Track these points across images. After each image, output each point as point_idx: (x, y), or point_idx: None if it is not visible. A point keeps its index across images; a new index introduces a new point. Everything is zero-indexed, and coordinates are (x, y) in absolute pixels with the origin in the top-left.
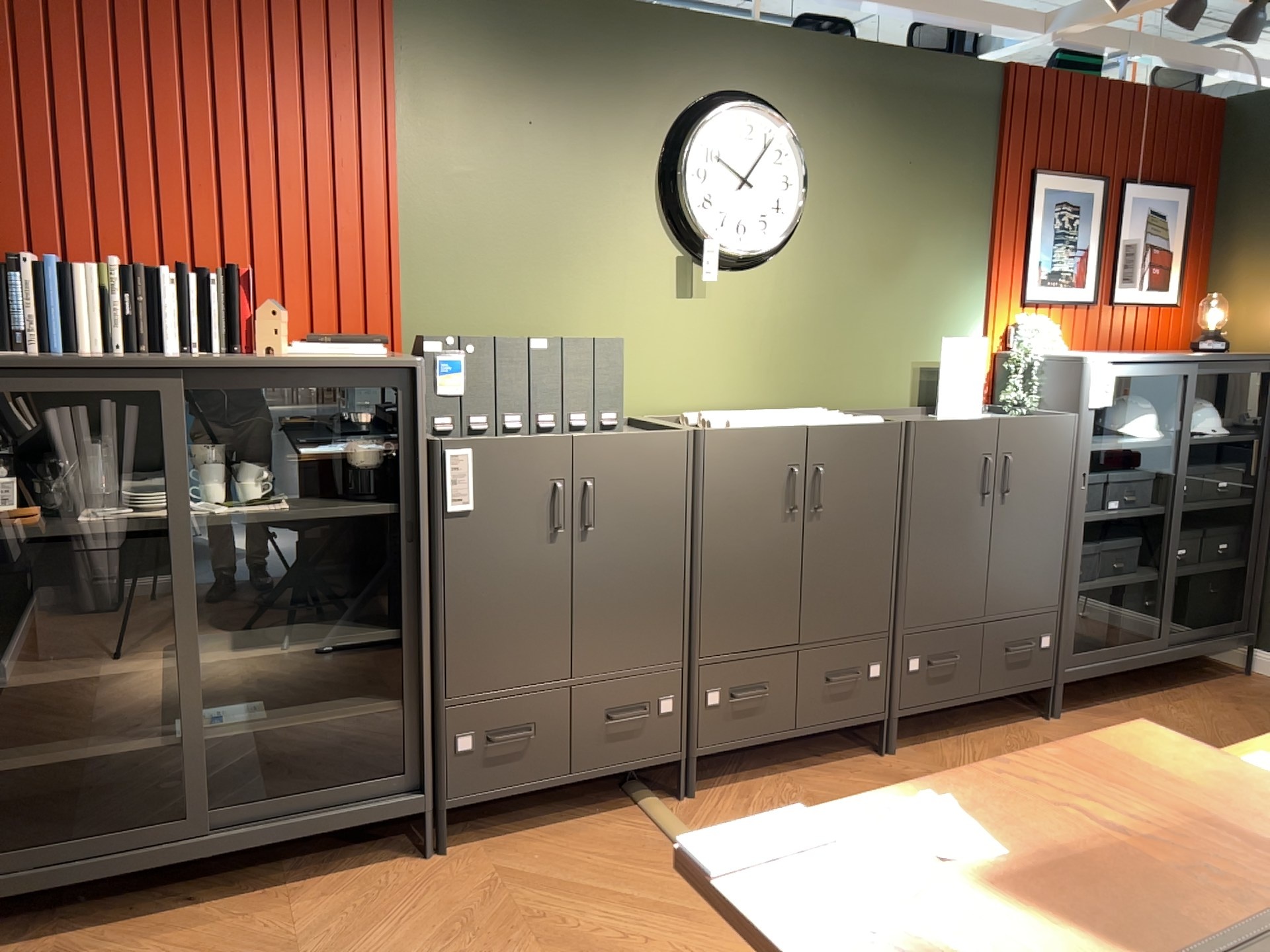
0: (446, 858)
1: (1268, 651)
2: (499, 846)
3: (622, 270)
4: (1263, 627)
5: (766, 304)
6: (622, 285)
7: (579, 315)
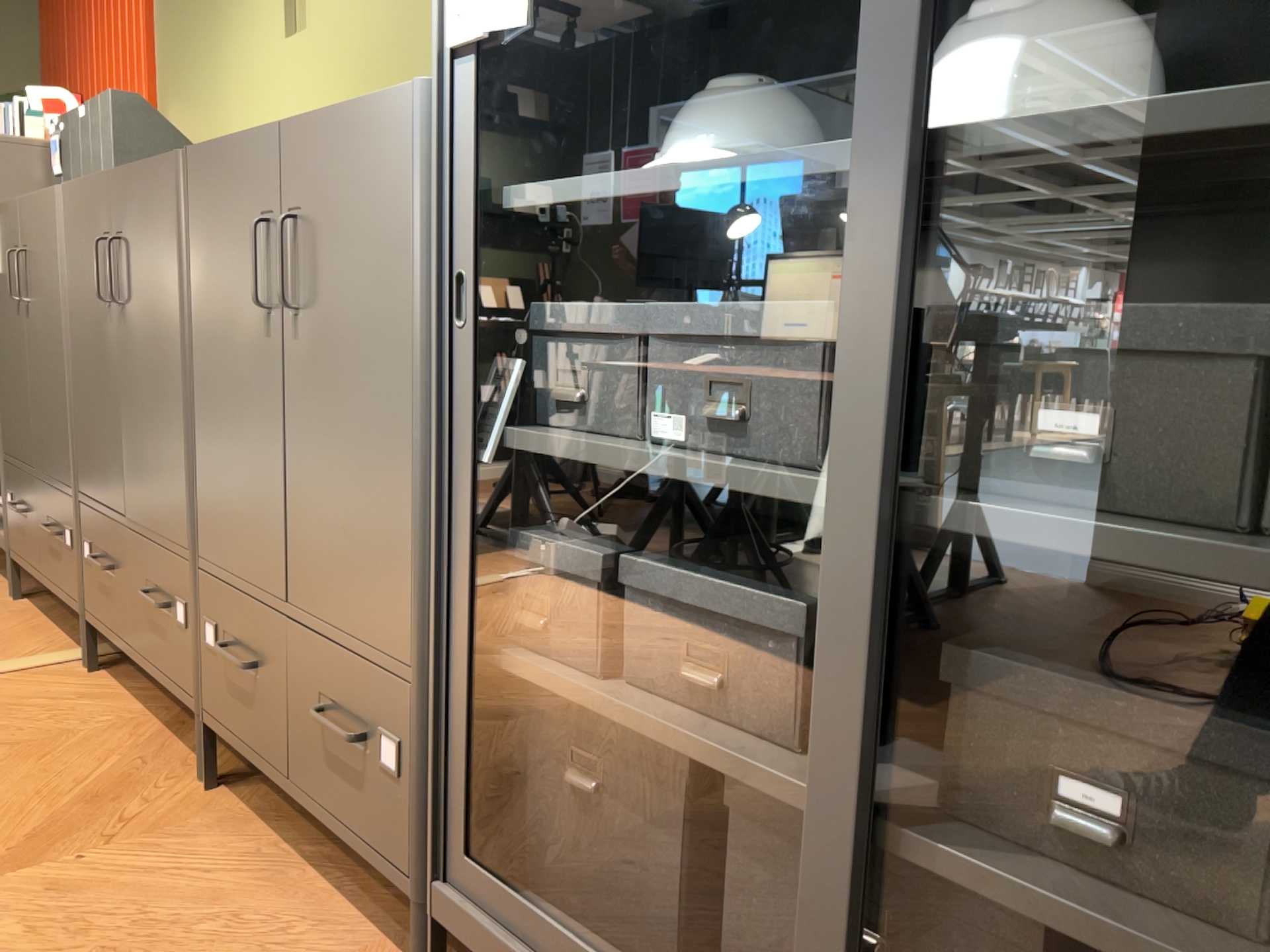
0: (7, 601)
1: None
2: (22, 614)
3: (250, 23)
4: None
5: (354, 19)
6: (251, 43)
7: (229, 91)
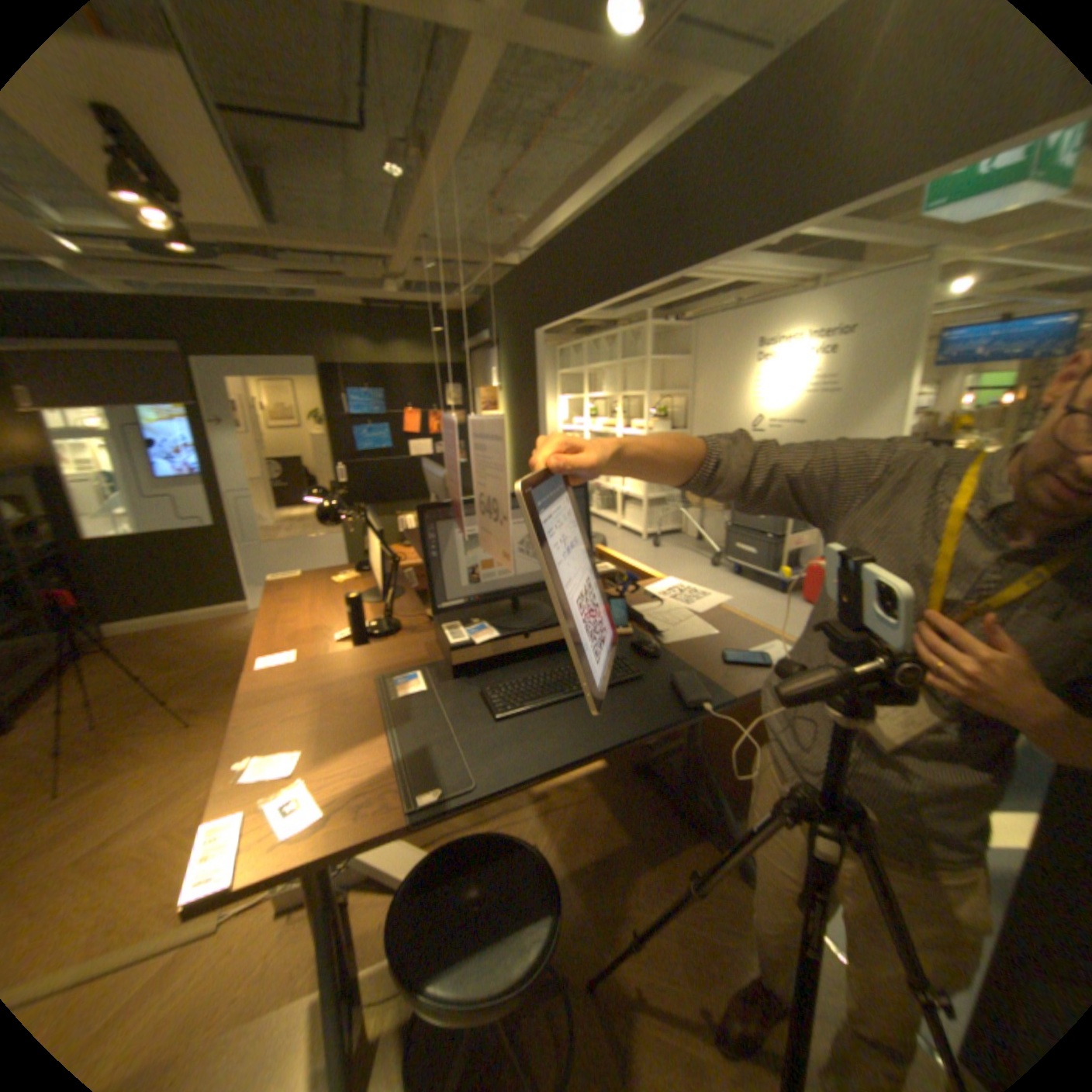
0: None
1: (104, 625)
2: None
3: None
4: (95, 614)
5: None
6: None
7: None
